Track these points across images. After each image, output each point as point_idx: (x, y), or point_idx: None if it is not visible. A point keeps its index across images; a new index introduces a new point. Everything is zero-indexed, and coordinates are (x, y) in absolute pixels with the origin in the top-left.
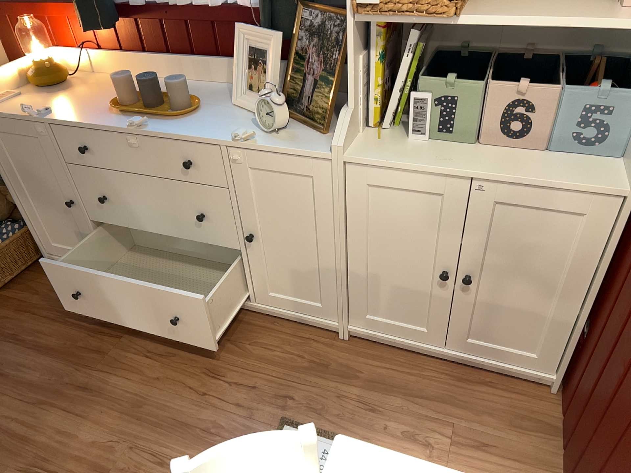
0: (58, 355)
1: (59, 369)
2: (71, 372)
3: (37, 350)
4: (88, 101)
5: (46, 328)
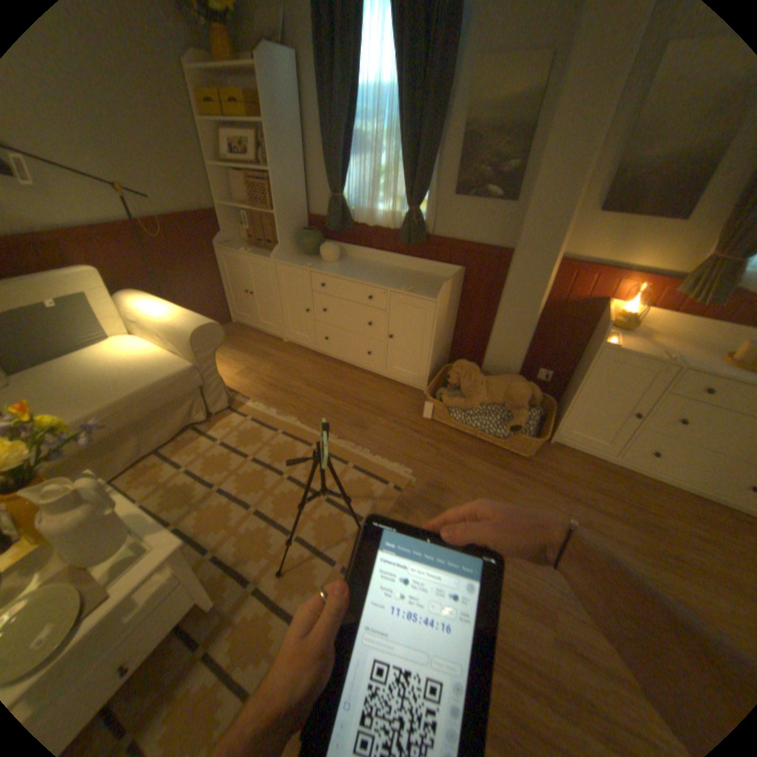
0: (628, 525)
1: (640, 538)
2: (652, 543)
3: (606, 516)
4: (691, 353)
5: (595, 498)
